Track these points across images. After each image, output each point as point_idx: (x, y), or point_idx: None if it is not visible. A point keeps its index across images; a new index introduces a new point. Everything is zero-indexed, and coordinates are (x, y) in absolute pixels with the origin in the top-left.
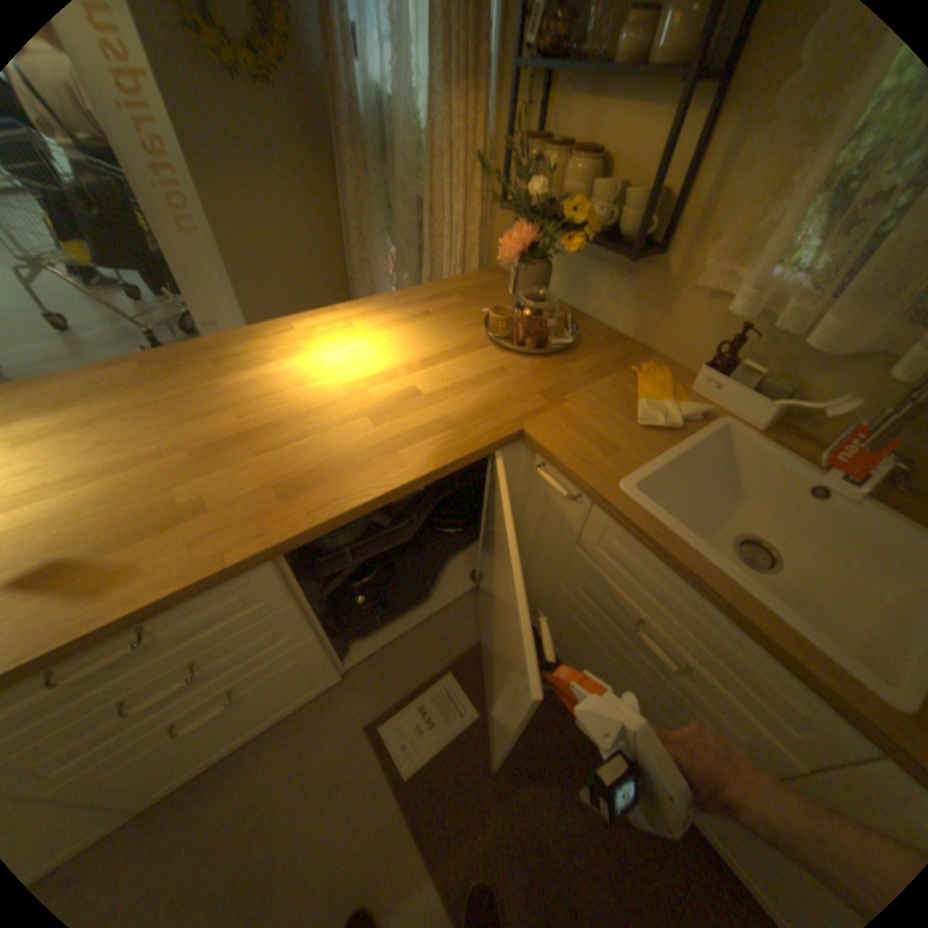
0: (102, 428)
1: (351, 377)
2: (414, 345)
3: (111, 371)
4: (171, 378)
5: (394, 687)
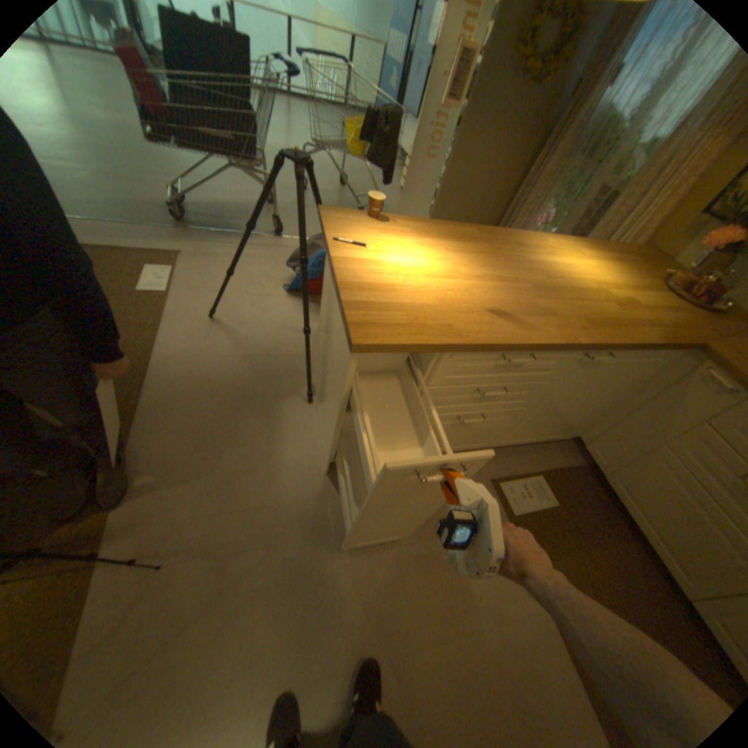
0: (482, 257)
1: (596, 279)
2: (624, 275)
3: (467, 230)
4: (499, 244)
5: (508, 468)
